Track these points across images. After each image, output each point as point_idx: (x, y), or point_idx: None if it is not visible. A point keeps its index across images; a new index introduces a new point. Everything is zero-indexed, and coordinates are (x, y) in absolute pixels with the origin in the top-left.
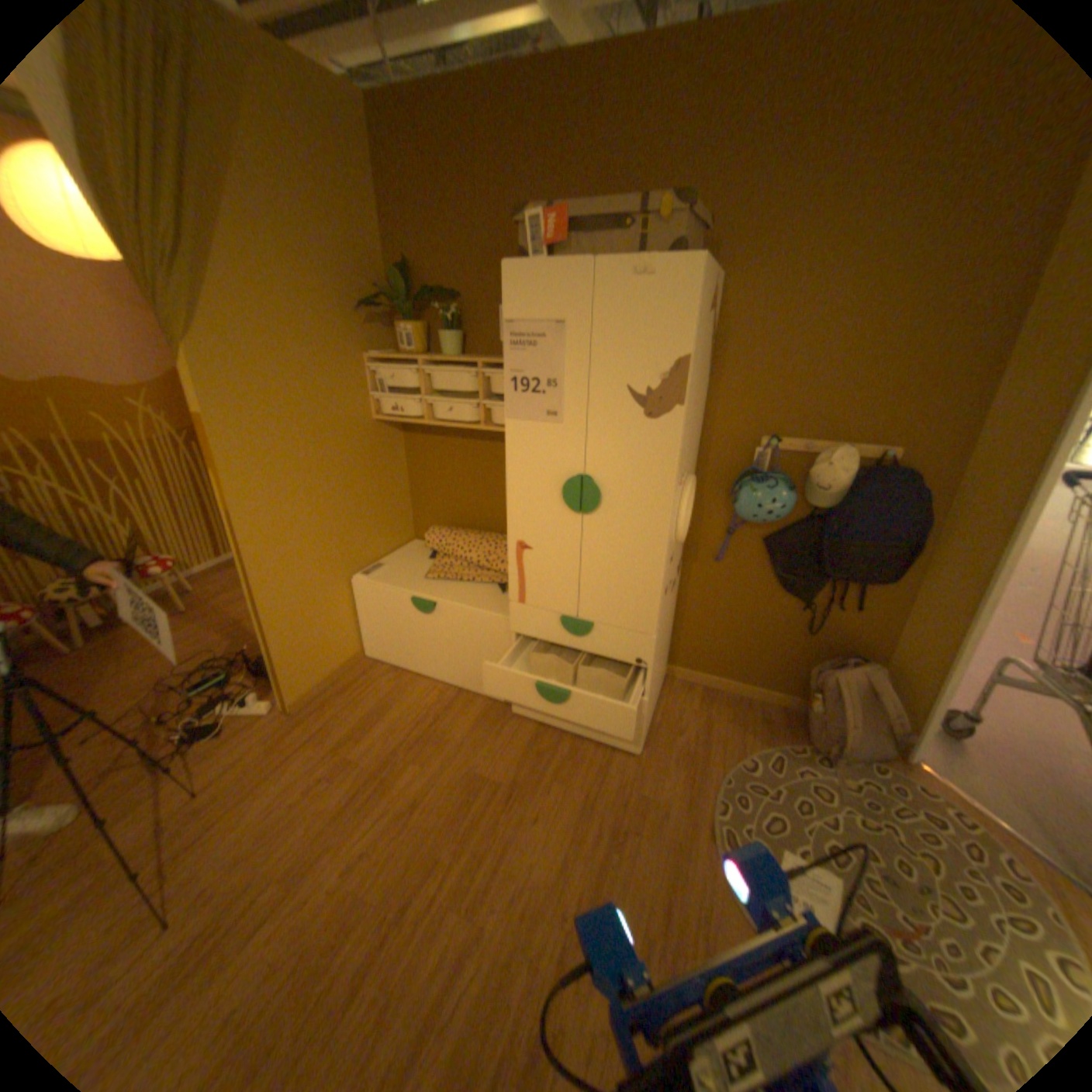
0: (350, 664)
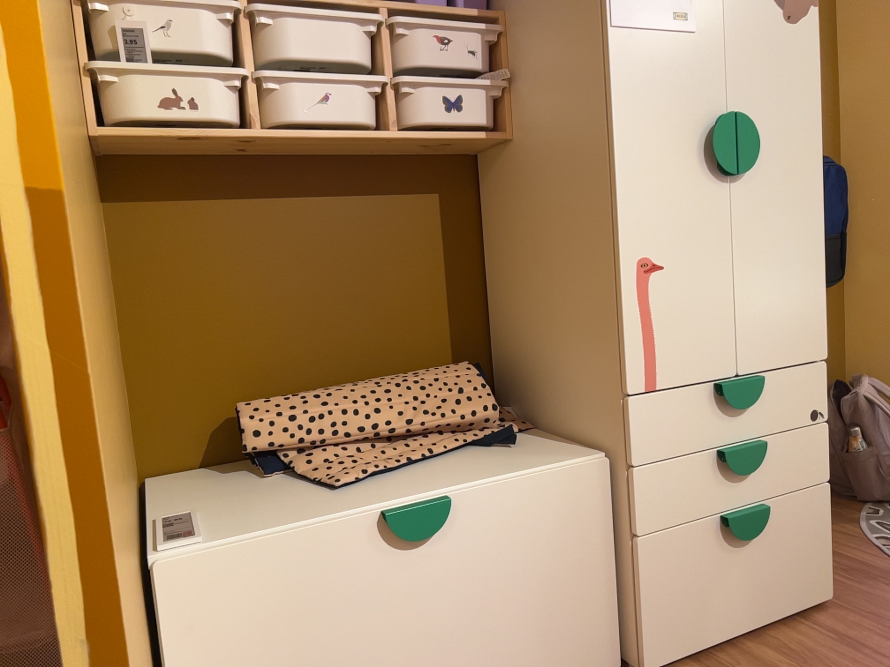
0: None
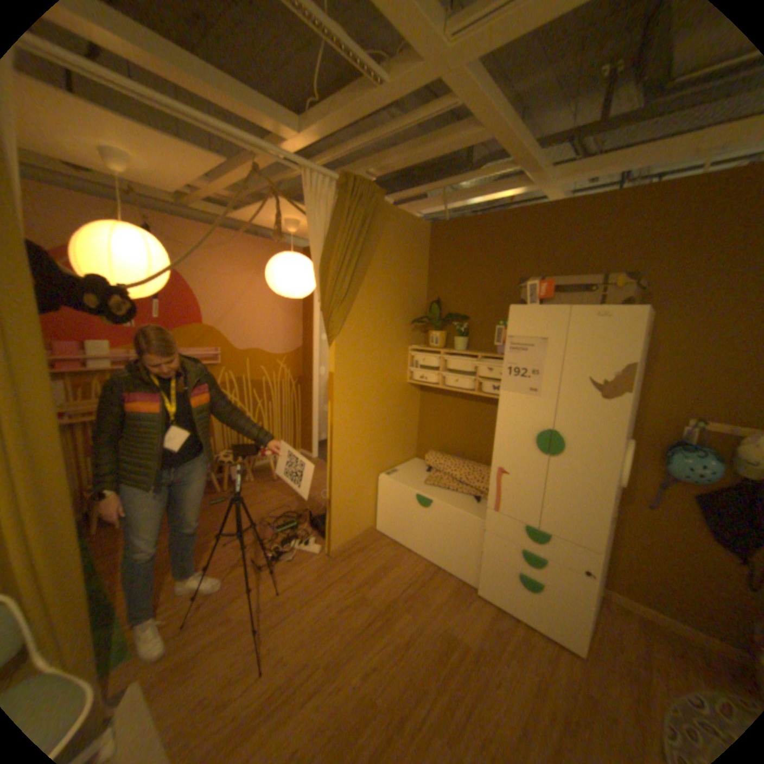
0: (368, 532)
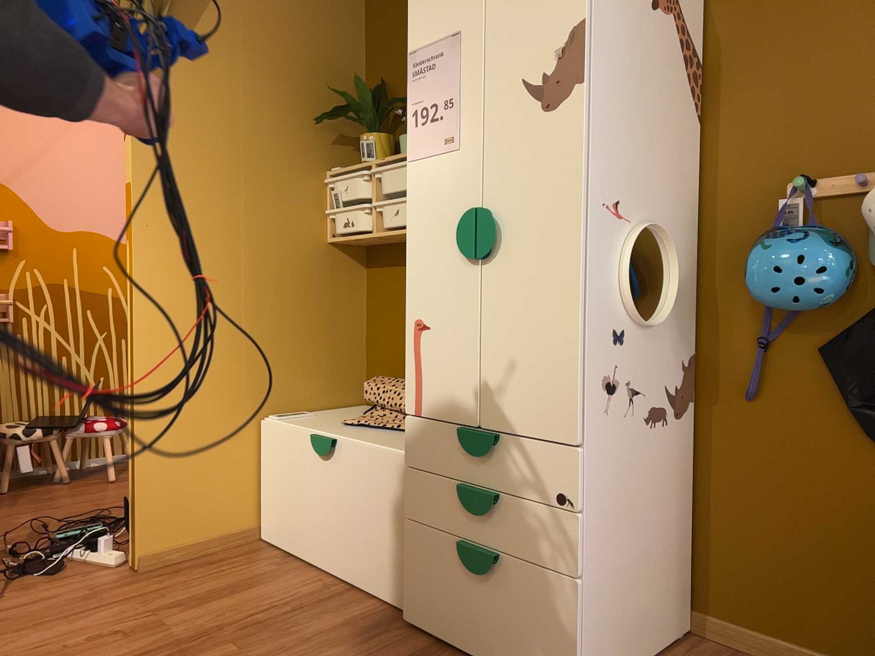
0: (235, 538)
